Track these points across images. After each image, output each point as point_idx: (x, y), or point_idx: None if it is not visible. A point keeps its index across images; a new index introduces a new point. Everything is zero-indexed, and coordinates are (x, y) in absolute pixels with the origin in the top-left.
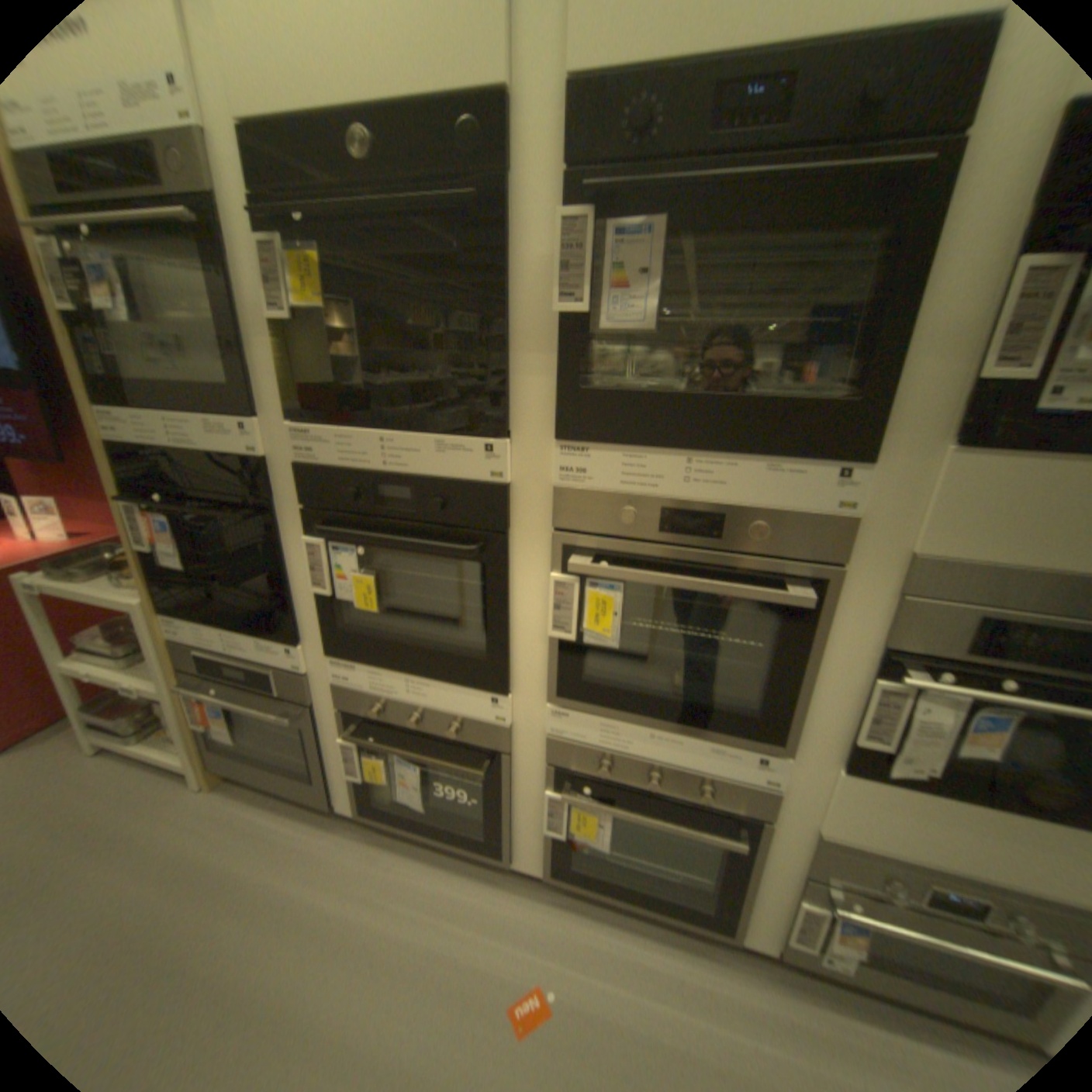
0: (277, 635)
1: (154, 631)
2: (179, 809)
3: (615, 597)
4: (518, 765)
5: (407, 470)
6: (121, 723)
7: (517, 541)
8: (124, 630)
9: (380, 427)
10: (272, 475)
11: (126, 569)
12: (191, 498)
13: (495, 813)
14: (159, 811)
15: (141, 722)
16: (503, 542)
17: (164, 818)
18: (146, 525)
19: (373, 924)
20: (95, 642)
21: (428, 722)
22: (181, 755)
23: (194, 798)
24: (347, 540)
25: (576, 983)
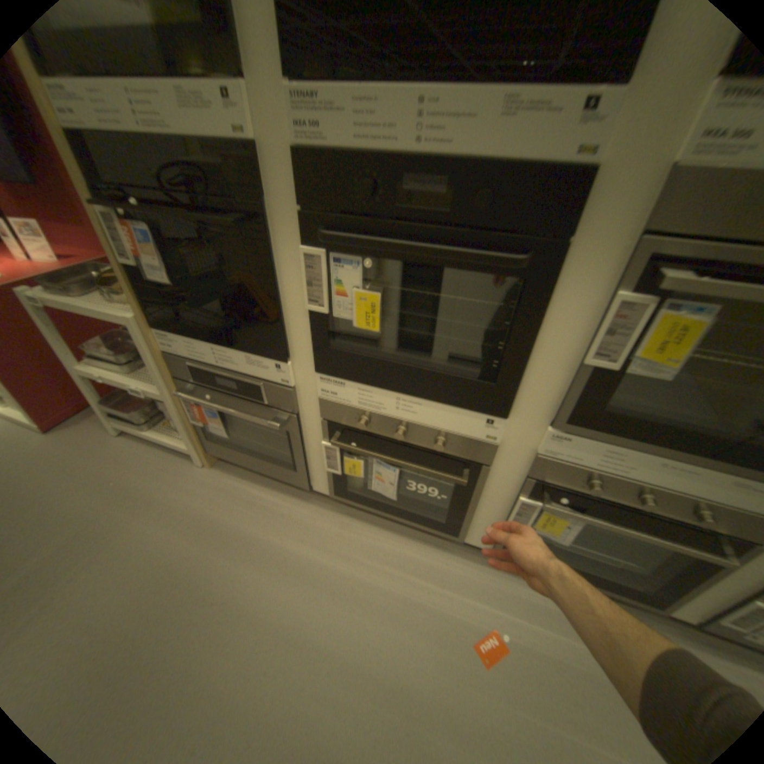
0: (268, 348)
1: (151, 341)
2: (190, 478)
3: (706, 319)
4: (494, 472)
5: (450, 146)
6: (134, 413)
7: (578, 247)
8: (122, 339)
9: (421, 76)
10: (264, 164)
11: (115, 282)
12: (171, 200)
13: (462, 504)
14: (175, 479)
15: (149, 413)
16: (562, 248)
17: (180, 484)
18: (128, 233)
19: (355, 572)
20: (100, 348)
21: (413, 432)
22: (184, 438)
23: (200, 470)
24: (357, 246)
25: (523, 626)
